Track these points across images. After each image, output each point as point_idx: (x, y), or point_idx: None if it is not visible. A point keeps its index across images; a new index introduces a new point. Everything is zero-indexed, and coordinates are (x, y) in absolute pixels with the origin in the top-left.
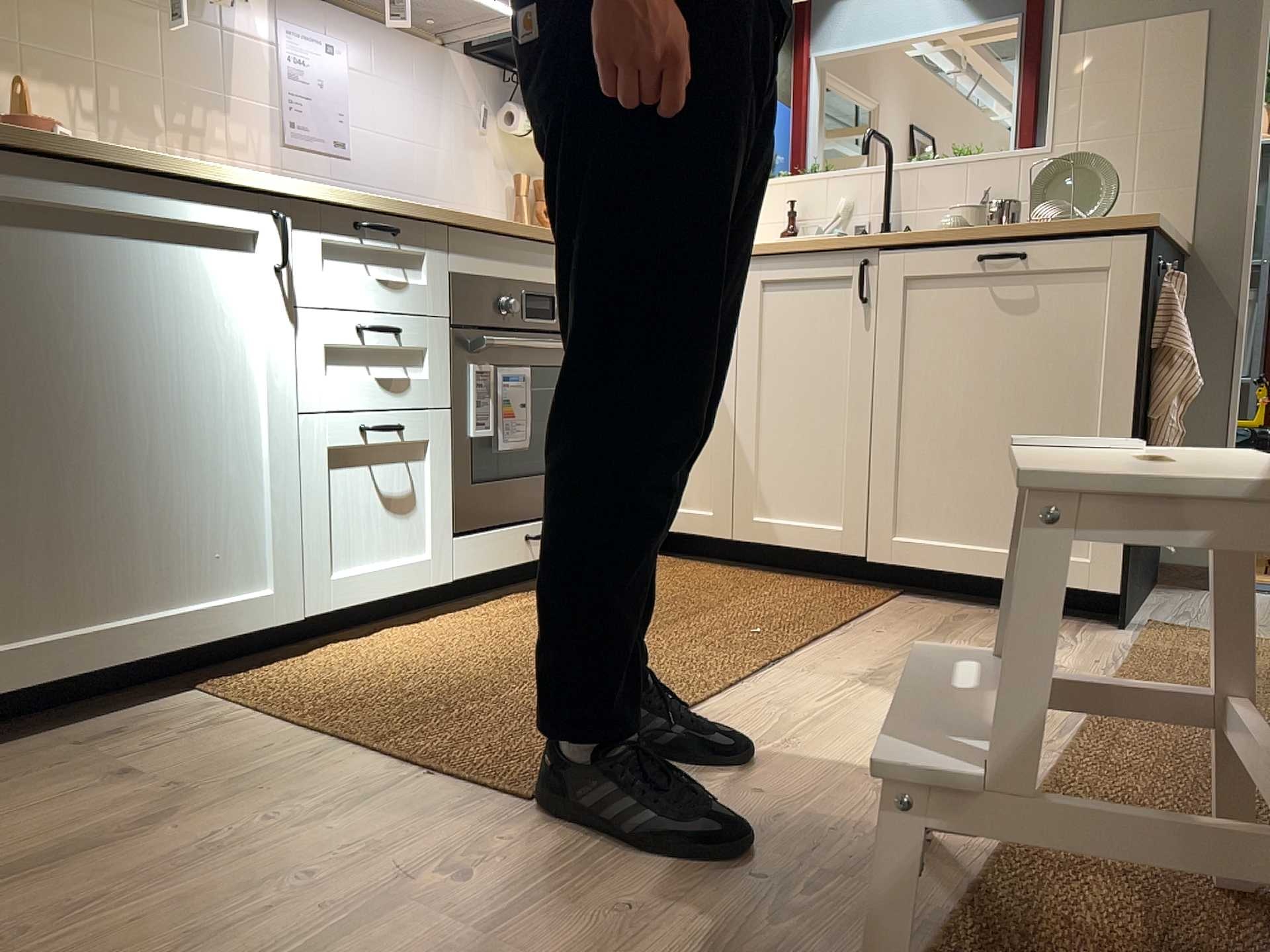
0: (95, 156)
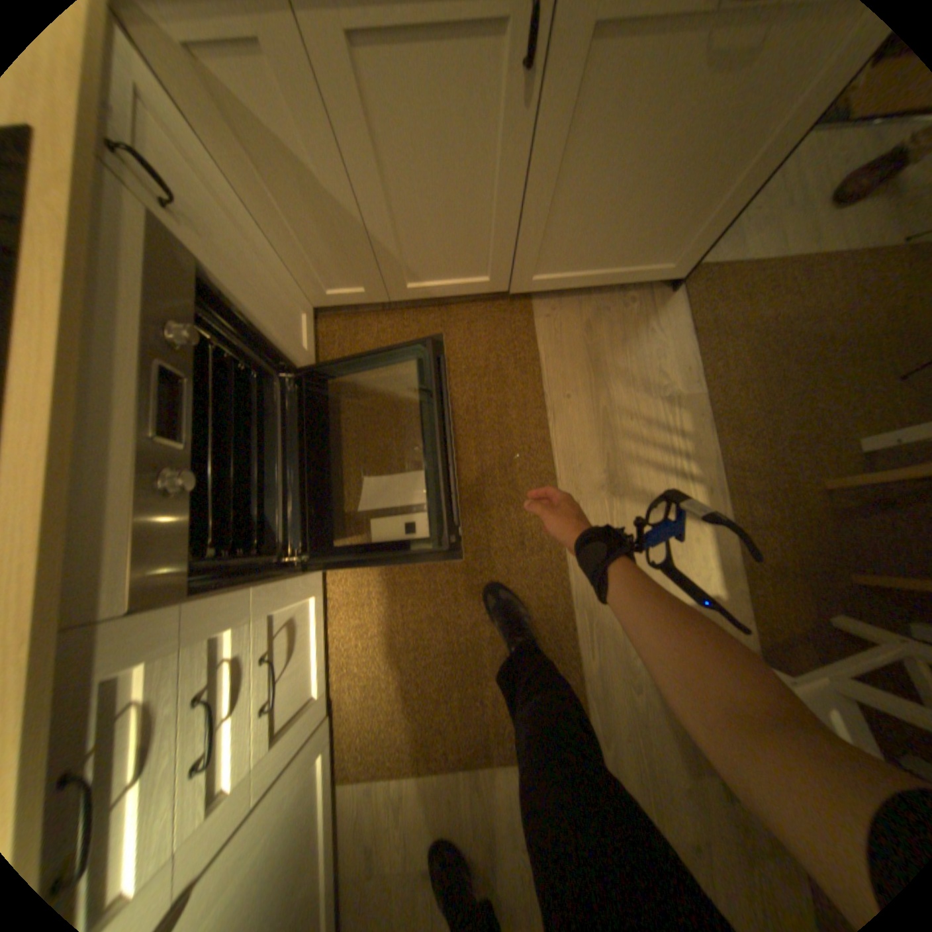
0: None
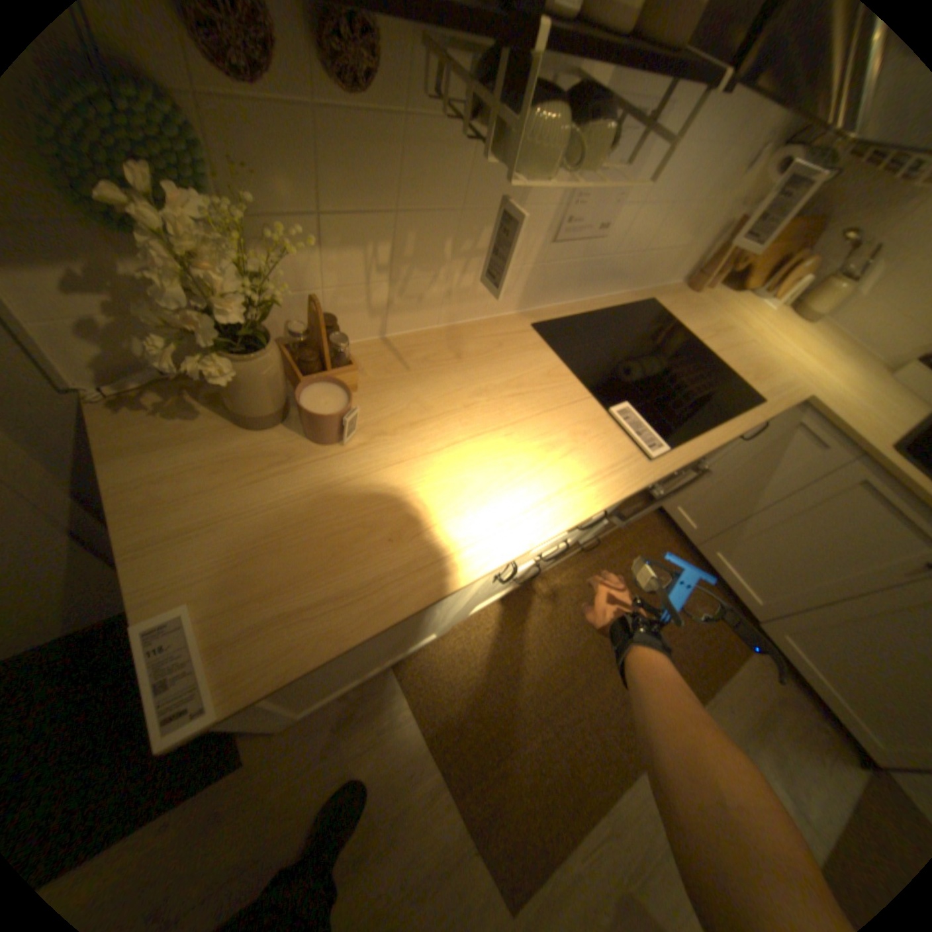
0: (365, 641)
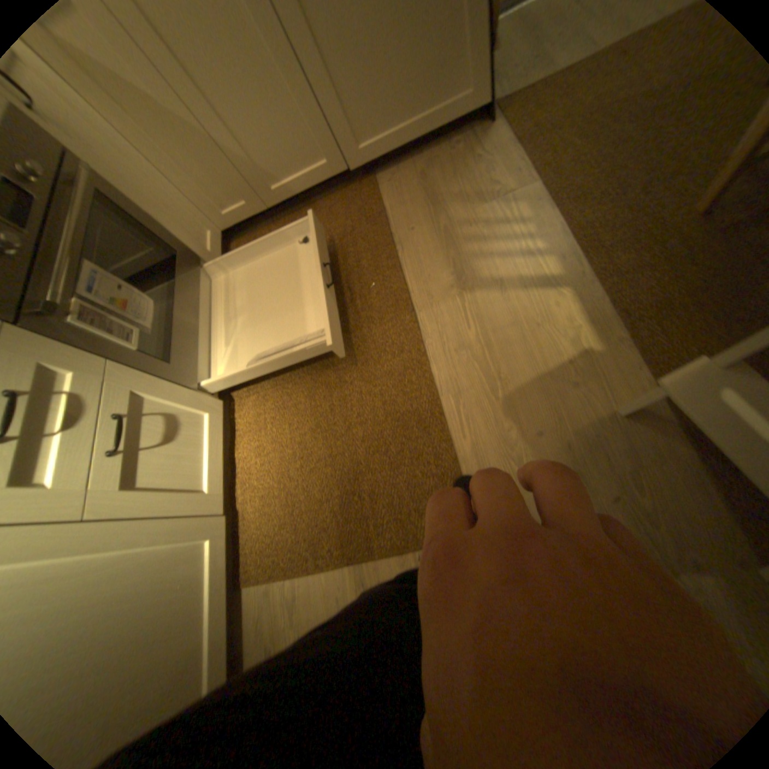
0: None
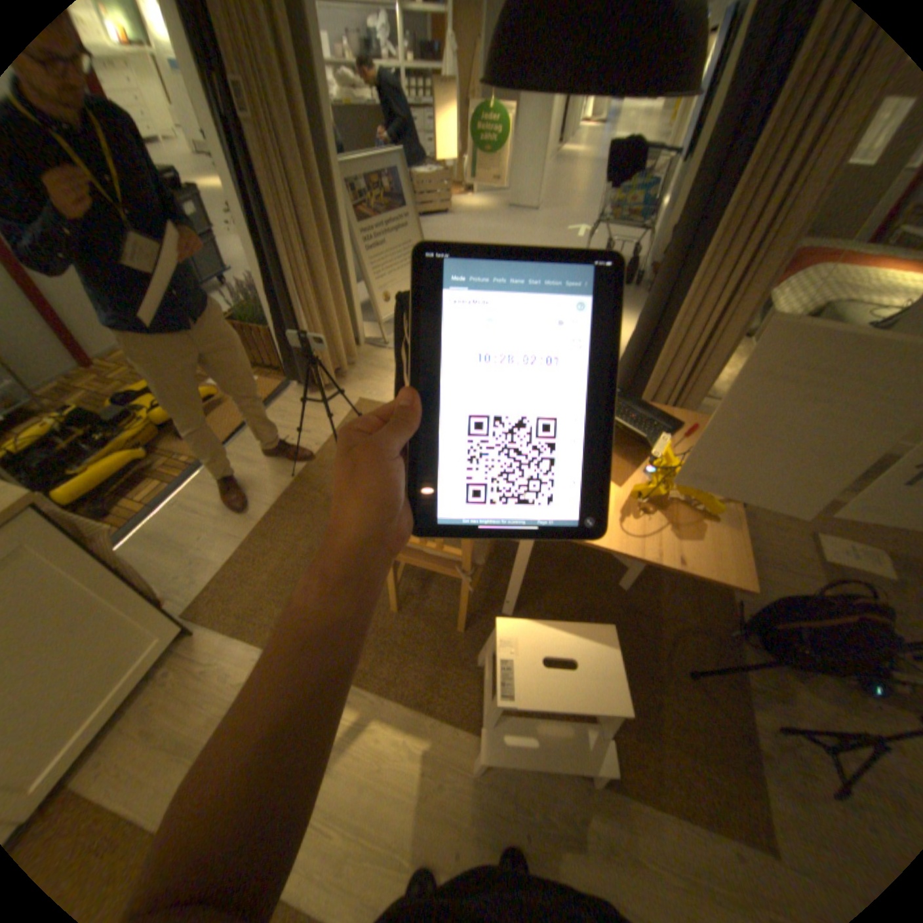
0: None
